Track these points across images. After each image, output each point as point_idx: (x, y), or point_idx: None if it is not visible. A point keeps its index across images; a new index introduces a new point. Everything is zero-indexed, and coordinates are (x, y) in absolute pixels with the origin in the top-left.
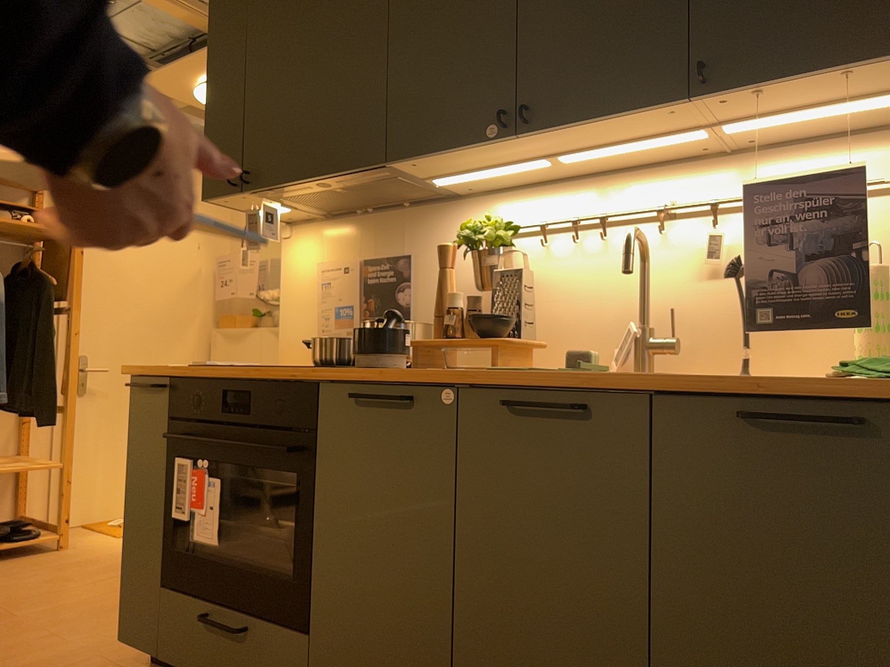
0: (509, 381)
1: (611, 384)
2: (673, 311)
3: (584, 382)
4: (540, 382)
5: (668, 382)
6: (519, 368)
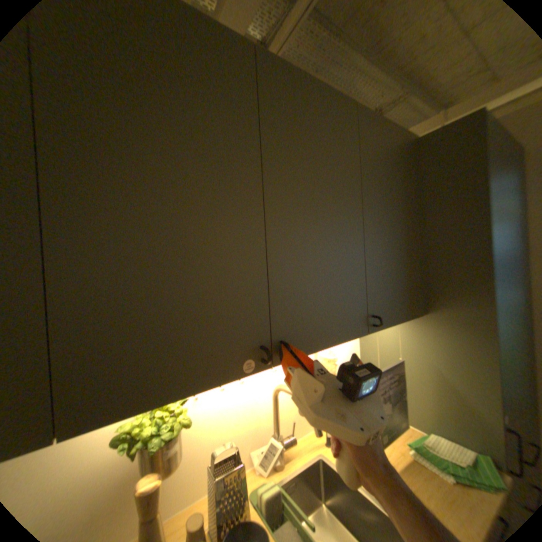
0: None
1: None
2: (296, 423)
3: None
4: None
5: None
6: None
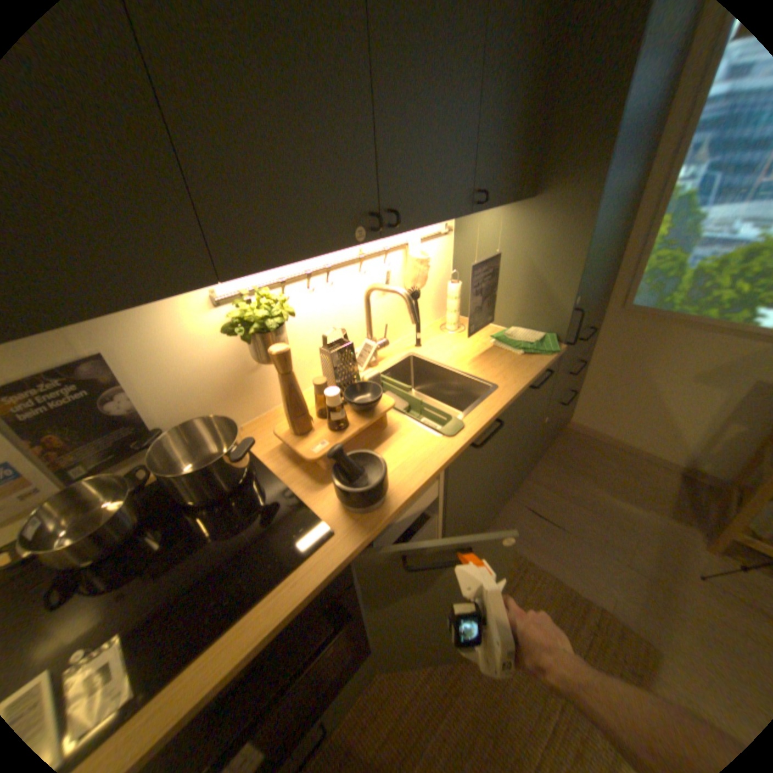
0: (476, 435)
1: (507, 405)
2: (387, 325)
3: (500, 411)
4: (479, 423)
5: (522, 391)
6: (462, 423)
